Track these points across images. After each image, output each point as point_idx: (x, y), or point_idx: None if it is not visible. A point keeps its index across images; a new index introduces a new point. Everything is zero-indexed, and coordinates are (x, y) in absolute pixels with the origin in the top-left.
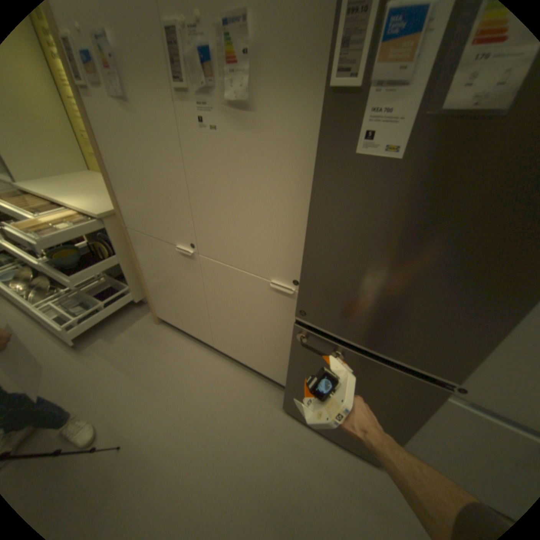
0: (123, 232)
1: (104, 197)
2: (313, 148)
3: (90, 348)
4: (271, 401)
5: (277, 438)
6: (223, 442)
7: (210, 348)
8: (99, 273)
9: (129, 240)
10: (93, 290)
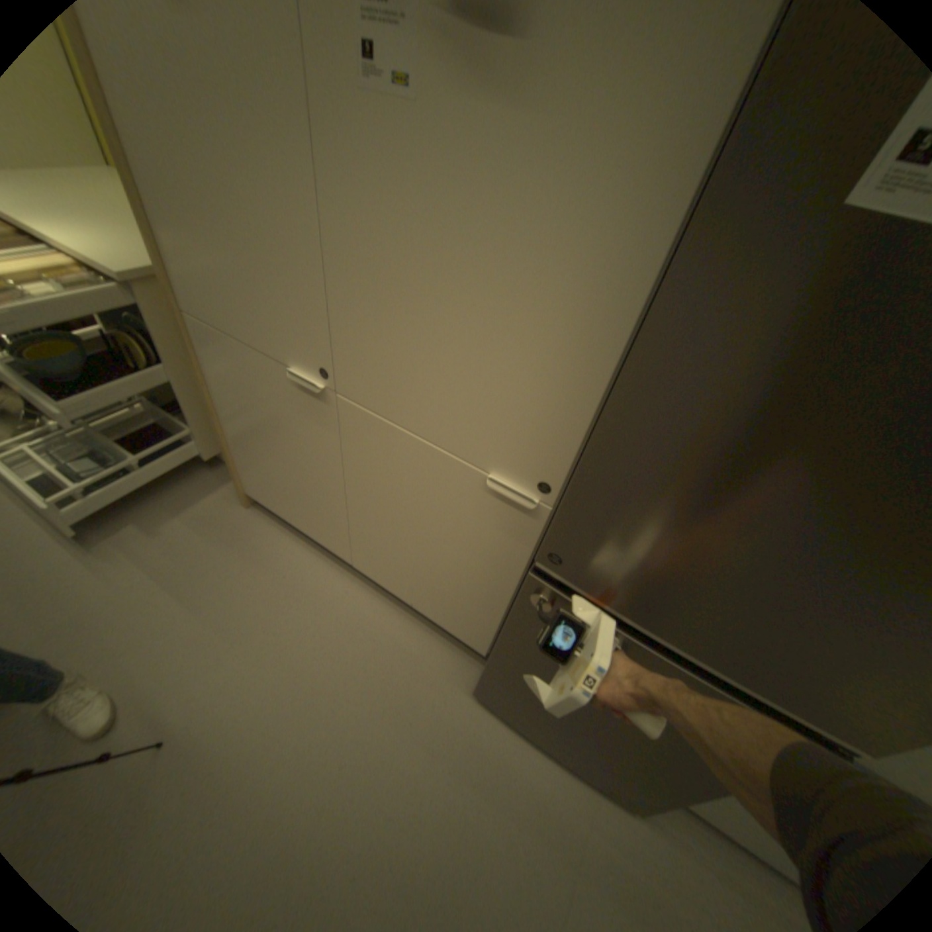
0: (174, 319)
1: (137, 234)
2: (676, 173)
3: (110, 543)
4: (452, 677)
5: (459, 747)
6: (359, 749)
7: (345, 564)
8: (131, 394)
9: (188, 339)
10: (119, 427)
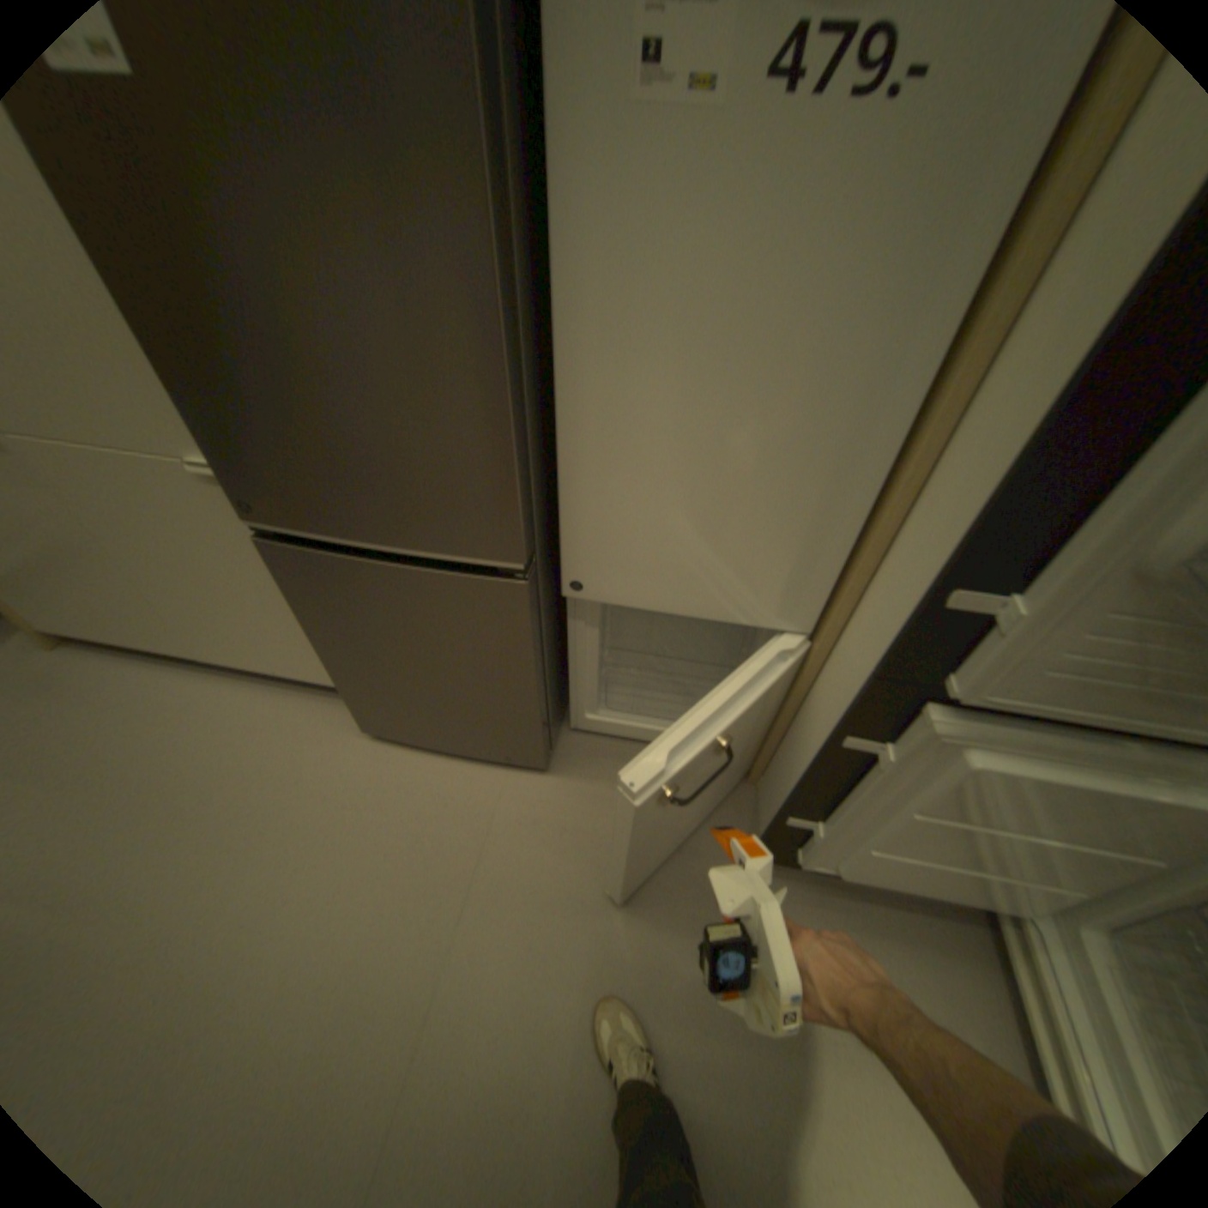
0: None
1: None
2: None
3: None
4: (343, 727)
5: (354, 782)
6: (238, 822)
7: (199, 666)
8: None
9: None
10: None
